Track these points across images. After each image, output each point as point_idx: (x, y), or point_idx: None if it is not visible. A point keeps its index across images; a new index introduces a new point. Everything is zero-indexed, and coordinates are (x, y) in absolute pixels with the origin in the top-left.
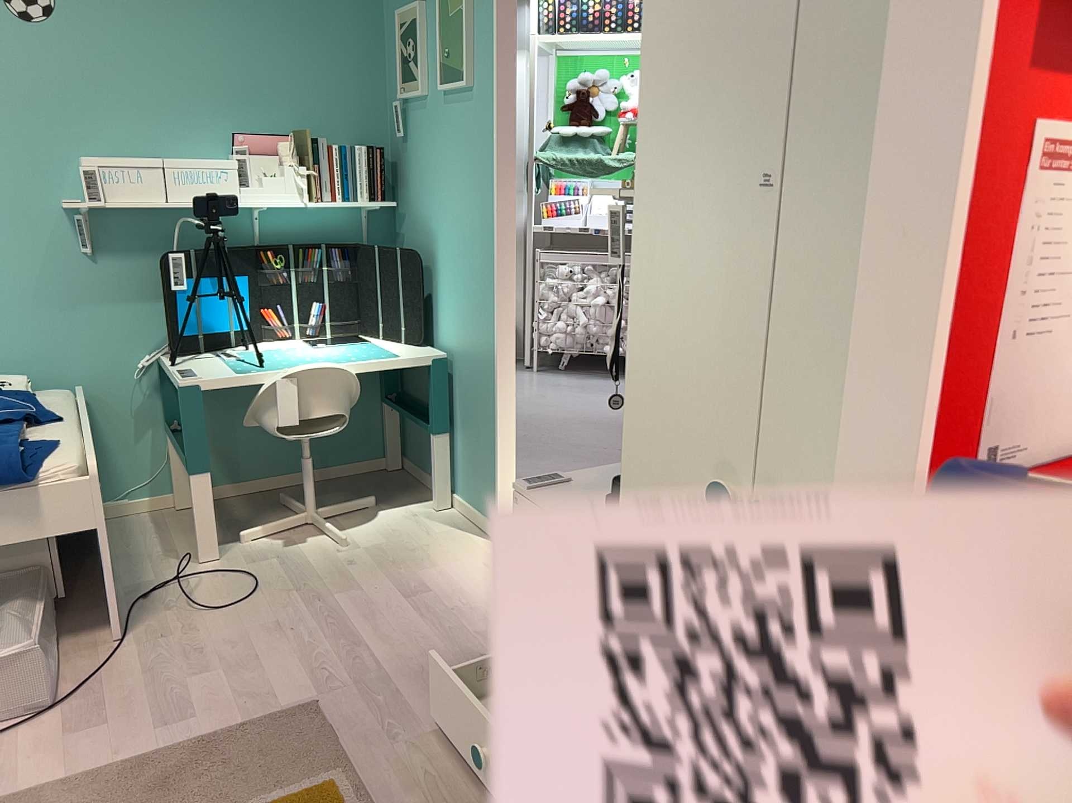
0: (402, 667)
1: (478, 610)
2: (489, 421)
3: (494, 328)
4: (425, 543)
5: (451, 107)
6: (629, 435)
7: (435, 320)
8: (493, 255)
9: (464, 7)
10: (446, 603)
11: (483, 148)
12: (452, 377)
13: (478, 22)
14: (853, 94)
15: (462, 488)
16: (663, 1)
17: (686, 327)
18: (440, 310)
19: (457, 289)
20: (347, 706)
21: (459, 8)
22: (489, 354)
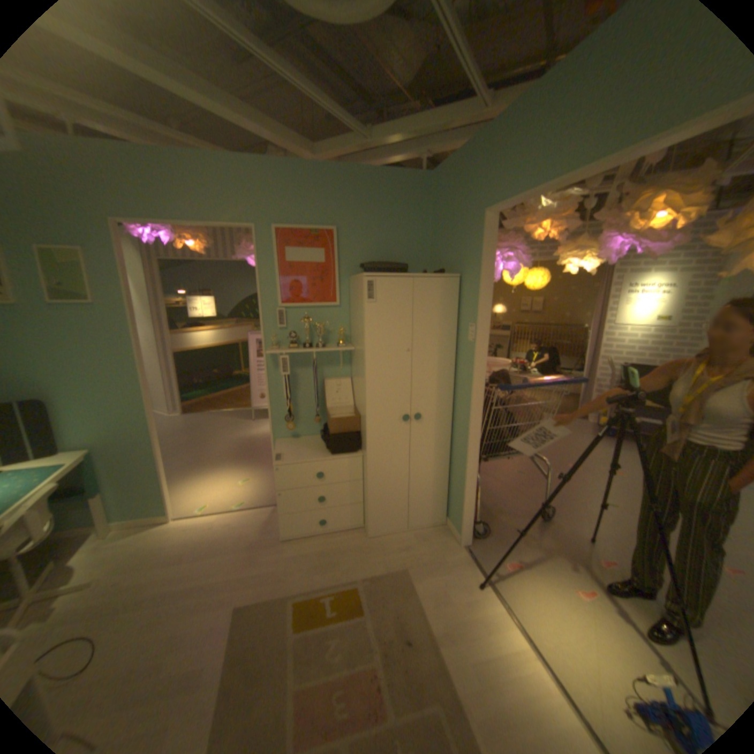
0: (234, 574)
1: (216, 541)
2: (147, 469)
3: (144, 423)
4: (133, 550)
5: (61, 313)
6: (367, 418)
7: (57, 438)
8: (137, 389)
9: (81, 261)
10: (199, 551)
11: (113, 335)
12: (93, 462)
13: (94, 270)
14: (425, 337)
15: (117, 517)
16: (372, 313)
17: (386, 386)
18: (65, 430)
19: (91, 413)
20: (245, 597)
21: (73, 261)
22: (140, 437)
